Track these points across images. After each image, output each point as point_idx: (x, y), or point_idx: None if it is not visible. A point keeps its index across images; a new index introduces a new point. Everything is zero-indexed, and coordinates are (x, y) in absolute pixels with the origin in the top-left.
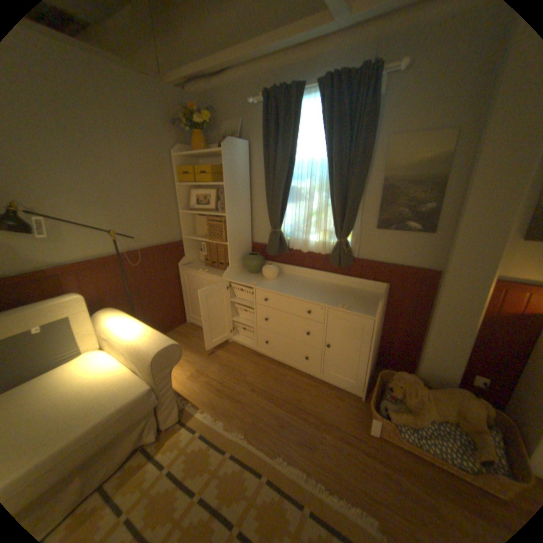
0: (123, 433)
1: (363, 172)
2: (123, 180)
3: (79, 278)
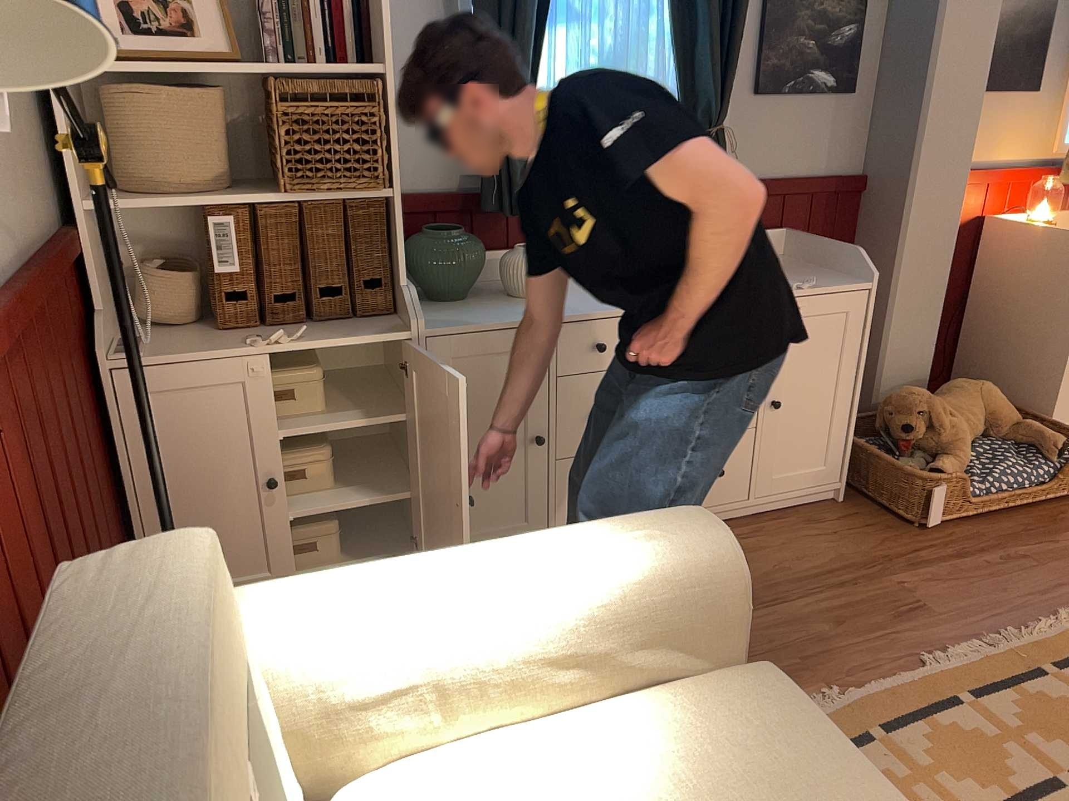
0: None
1: None
2: None
3: None
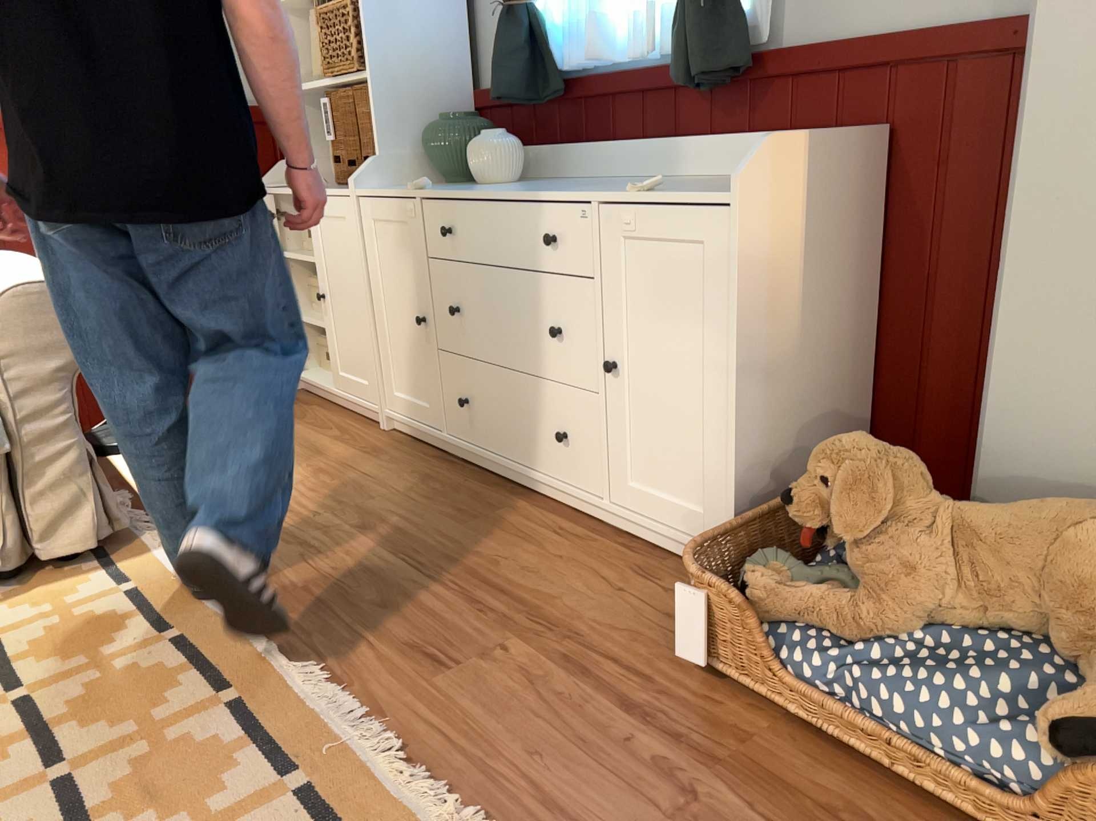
0: None
1: None
2: None
3: None
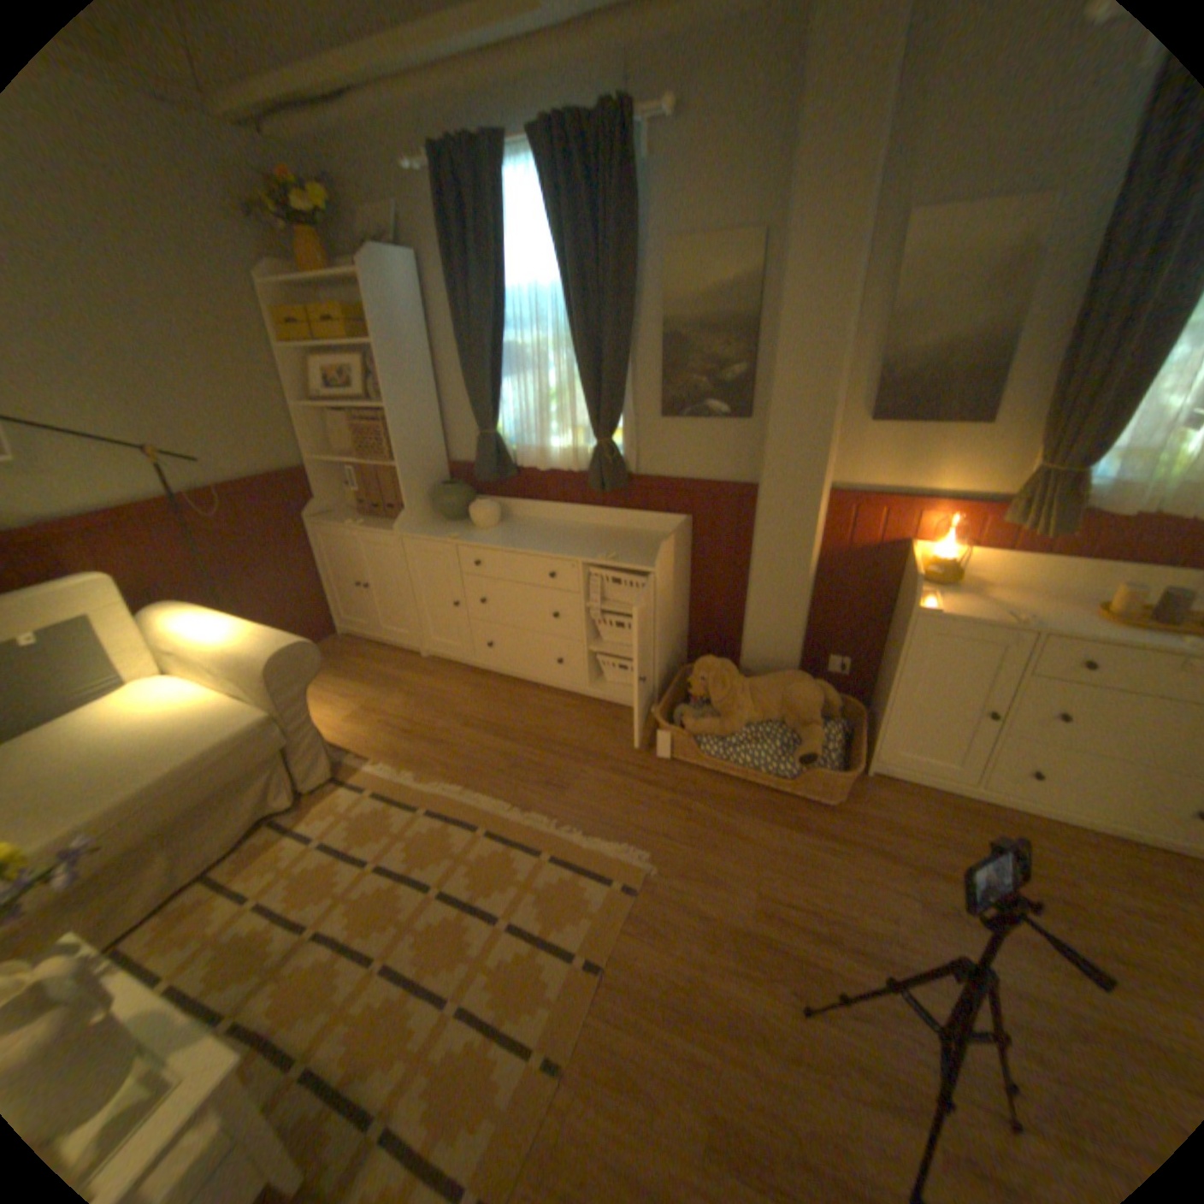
0: (228, 792)
1: (623, 312)
2: (154, 340)
3: (93, 545)
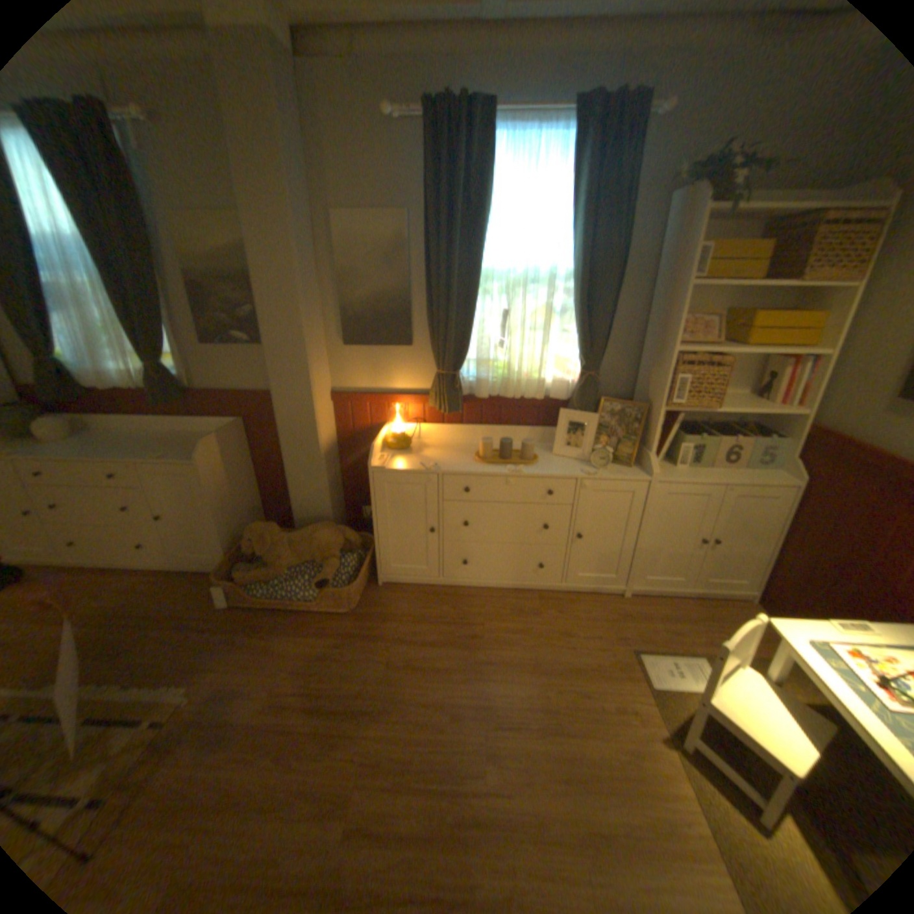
0: None
1: (141, 265)
2: None
3: None
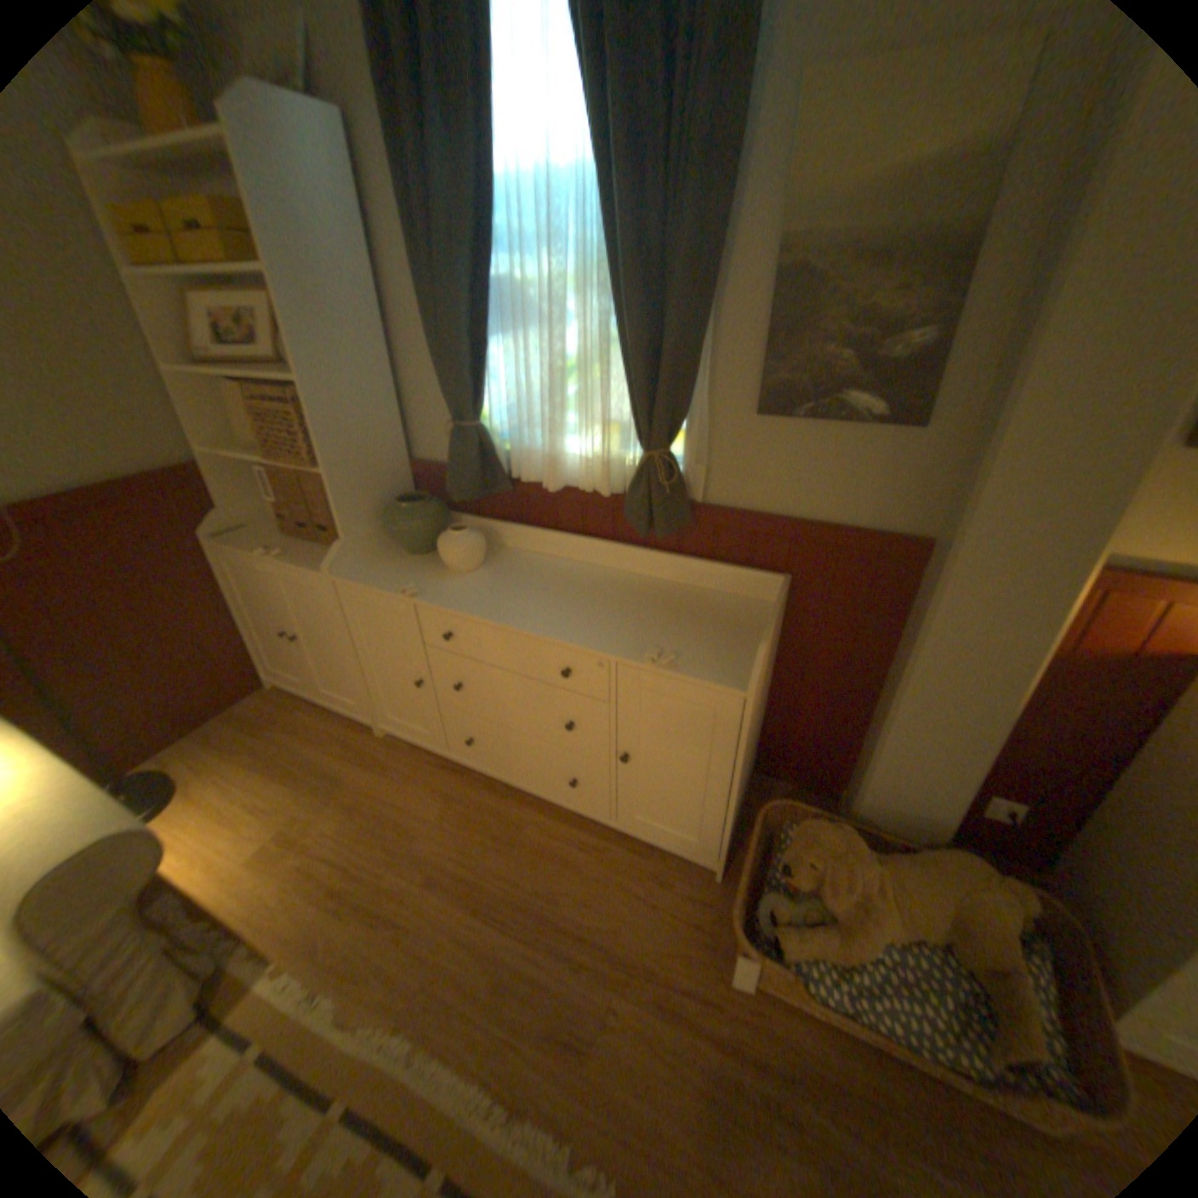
0: None
1: (714, 220)
2: None
3: None
